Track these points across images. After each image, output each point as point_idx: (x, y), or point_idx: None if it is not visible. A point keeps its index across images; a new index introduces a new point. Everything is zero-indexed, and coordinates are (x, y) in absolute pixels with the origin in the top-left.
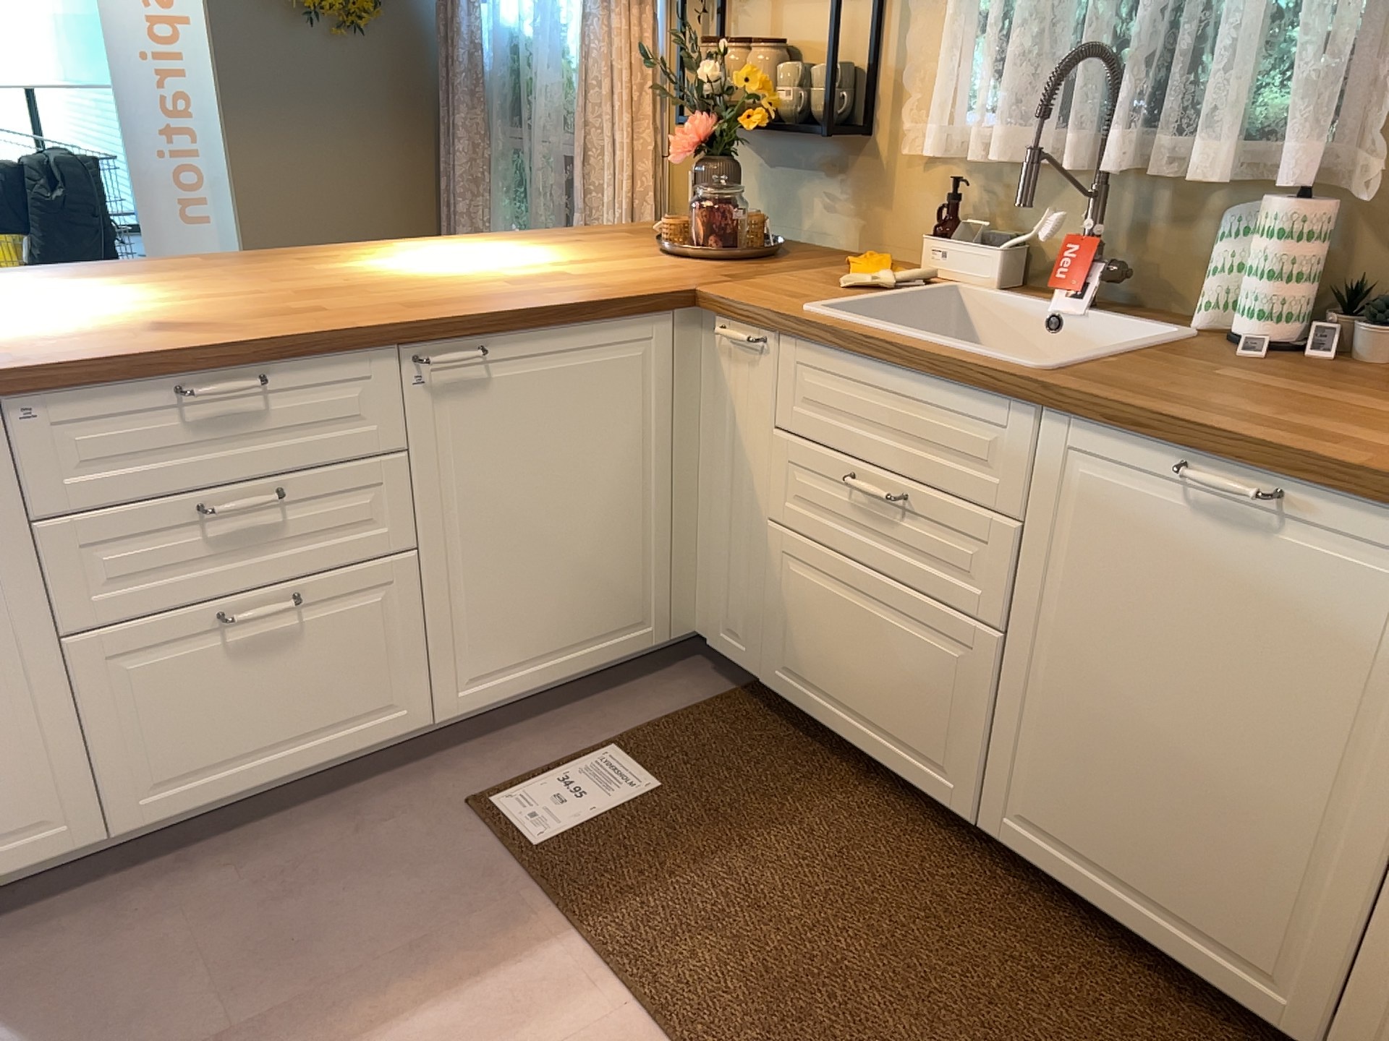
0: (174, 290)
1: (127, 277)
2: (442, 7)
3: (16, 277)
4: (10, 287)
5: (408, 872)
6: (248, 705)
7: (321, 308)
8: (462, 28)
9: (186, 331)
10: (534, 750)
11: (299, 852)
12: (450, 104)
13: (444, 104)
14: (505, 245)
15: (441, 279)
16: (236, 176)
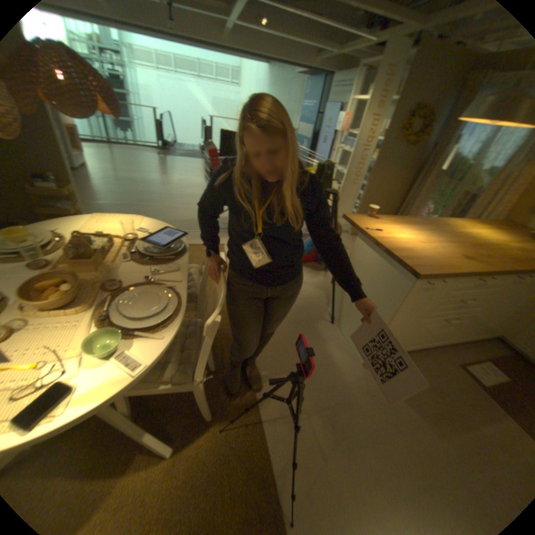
0: (438, 235)
1: (416, 225)
2: (436, 140)
3: (391, 219)
4: (397, 224)
5: (458, 382)
6: (434, 336)
7: (491, 255)
8: (447, 150)
9: (475, 260)
10: (469, 356)
11: (428, 366)
12: (429, 166)
13: (427, 166)
14: (485, 227)
15: (496, 244)
16: (371, 176)
